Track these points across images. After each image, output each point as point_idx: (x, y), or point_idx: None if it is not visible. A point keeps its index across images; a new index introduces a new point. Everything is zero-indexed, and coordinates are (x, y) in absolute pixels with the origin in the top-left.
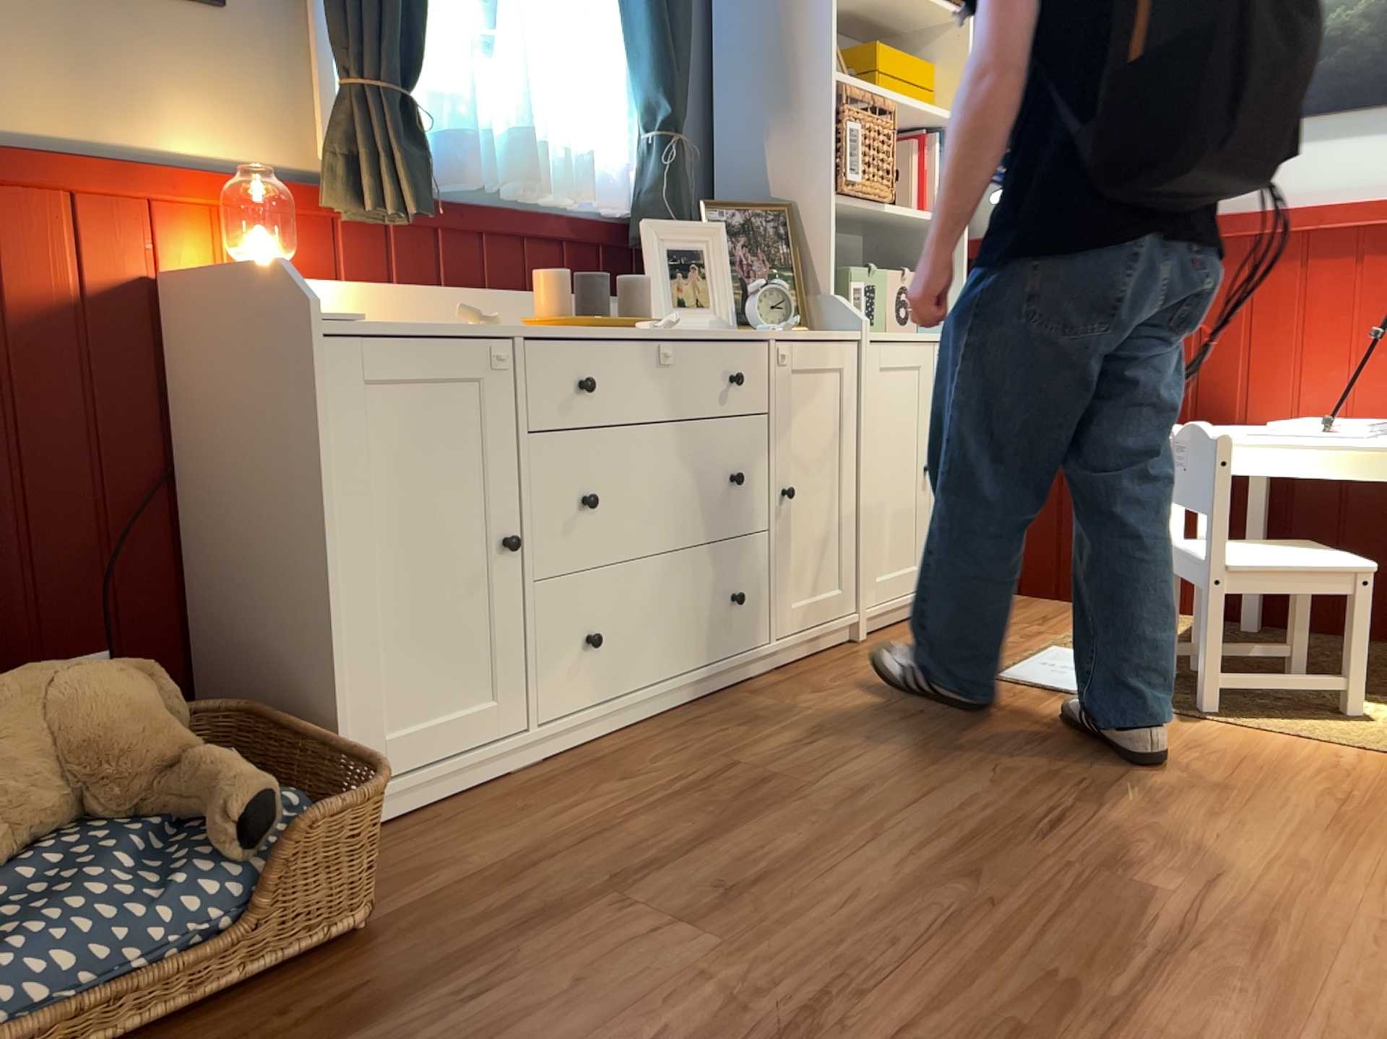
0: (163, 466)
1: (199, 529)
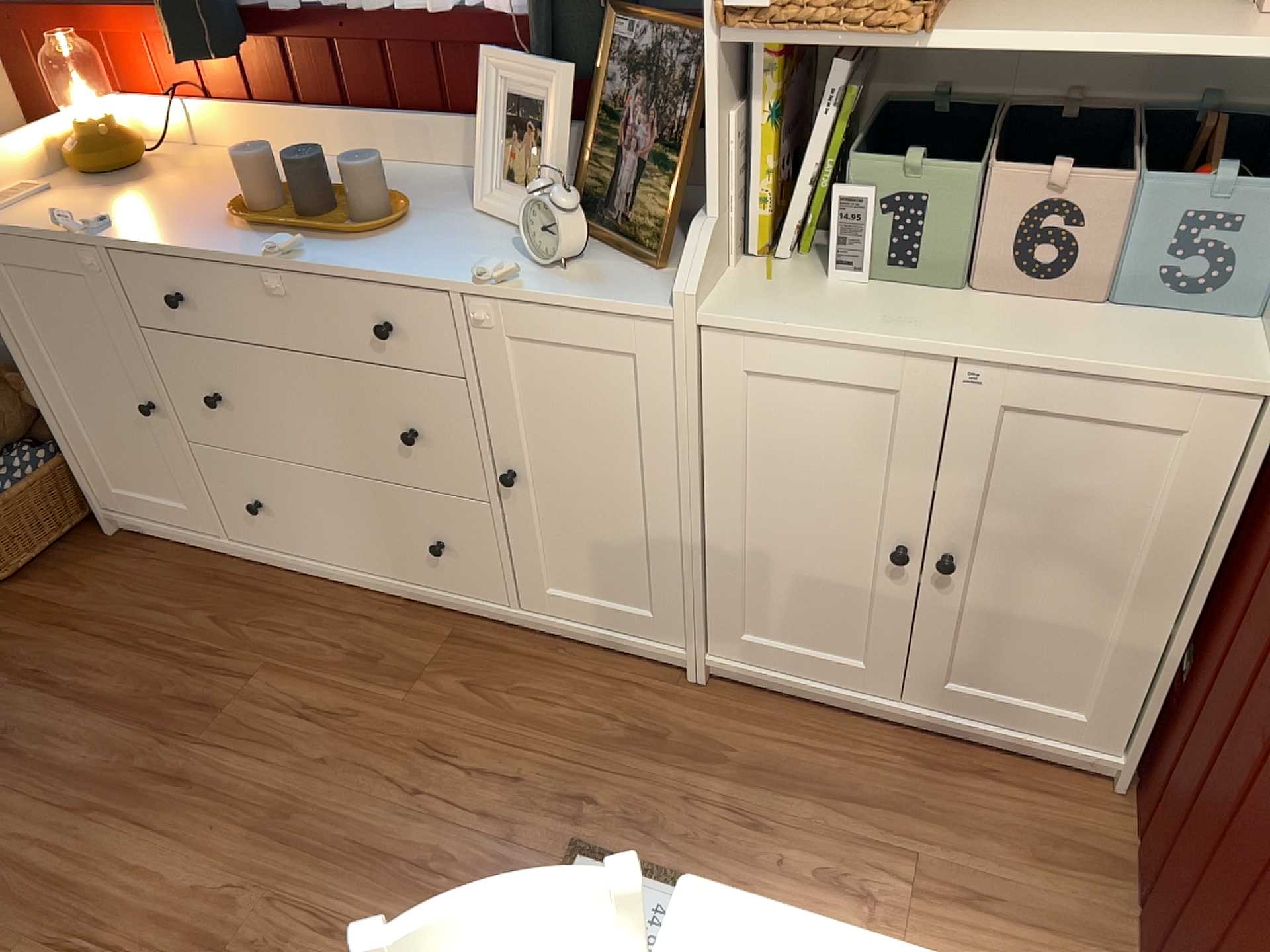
0: None
1: None
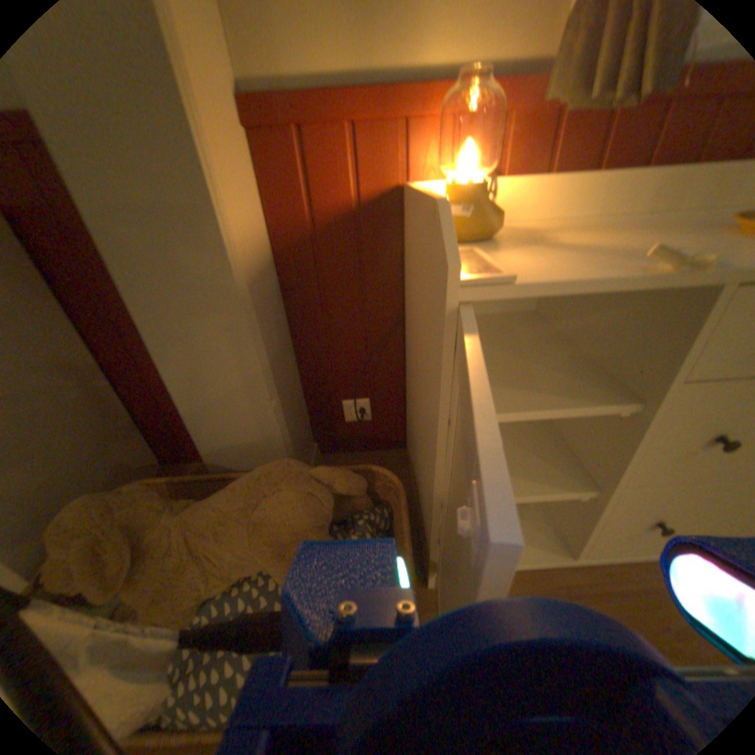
0: (402, 312)
1: (411, 356)
